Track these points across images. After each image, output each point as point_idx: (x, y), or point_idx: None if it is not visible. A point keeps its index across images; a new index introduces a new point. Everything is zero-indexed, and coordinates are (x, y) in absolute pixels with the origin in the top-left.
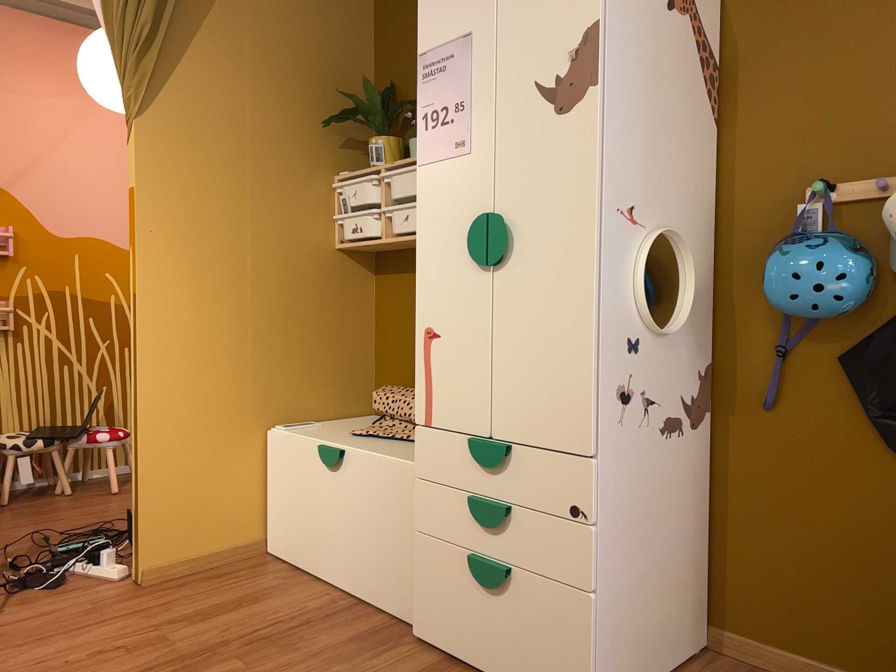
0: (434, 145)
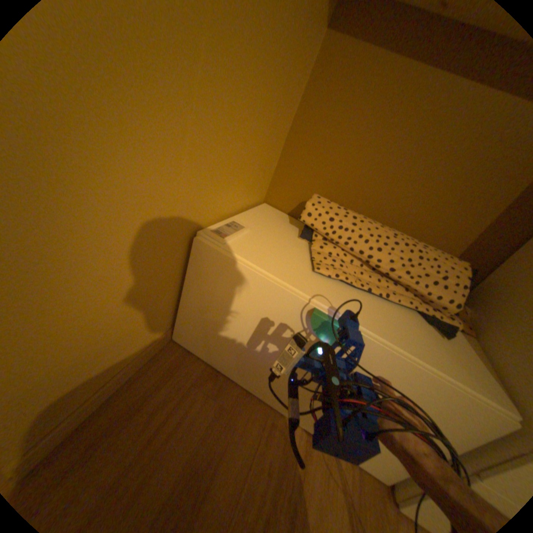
0: None
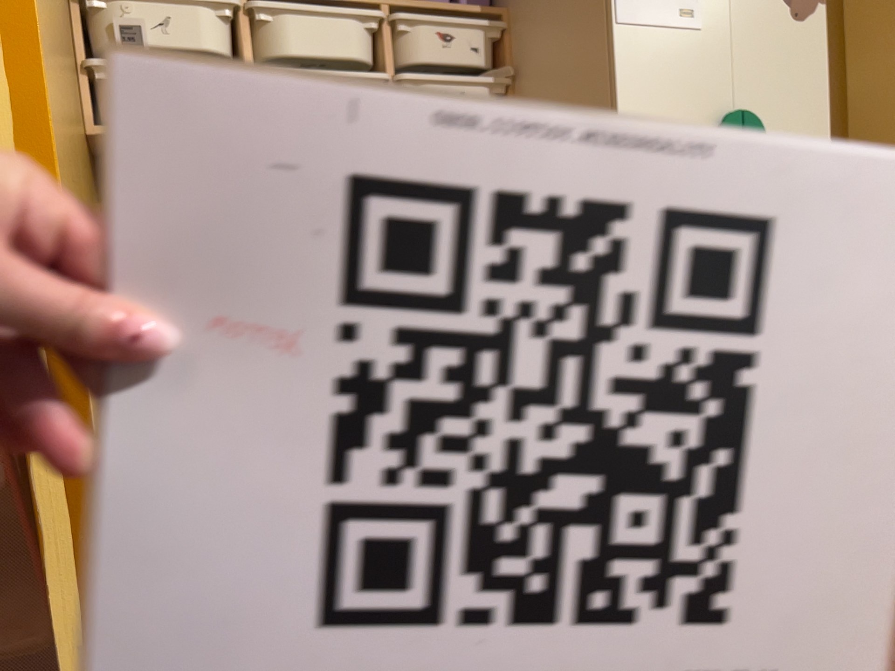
0: (648, 3)
